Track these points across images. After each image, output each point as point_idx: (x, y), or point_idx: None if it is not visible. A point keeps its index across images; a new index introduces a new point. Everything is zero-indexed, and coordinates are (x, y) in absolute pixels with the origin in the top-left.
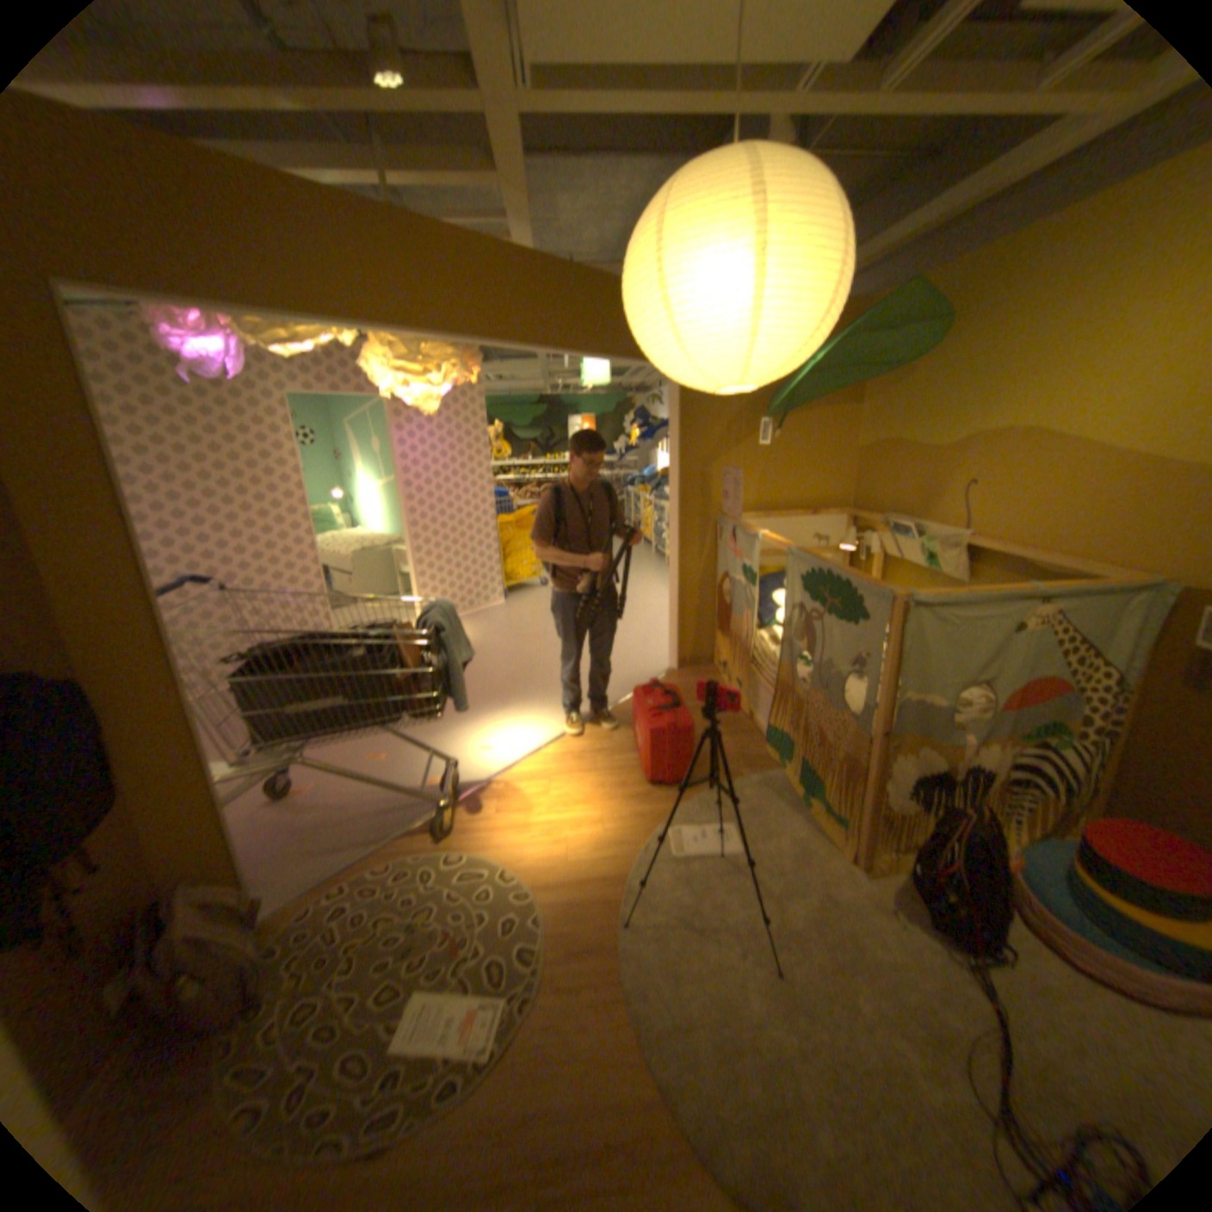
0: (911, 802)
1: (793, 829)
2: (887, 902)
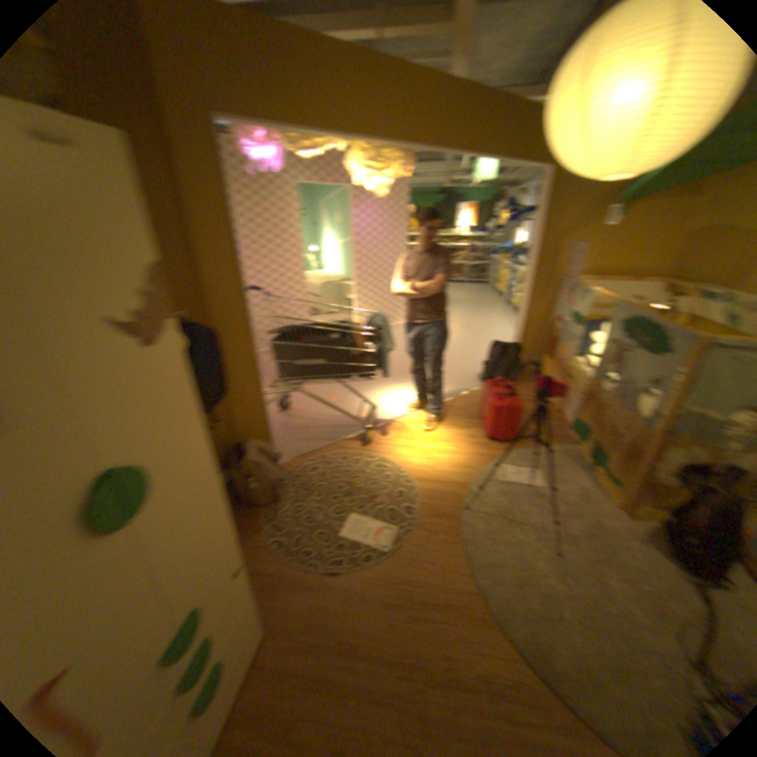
0: (675, 479)
1: (582, 482)
2: (641, 535)
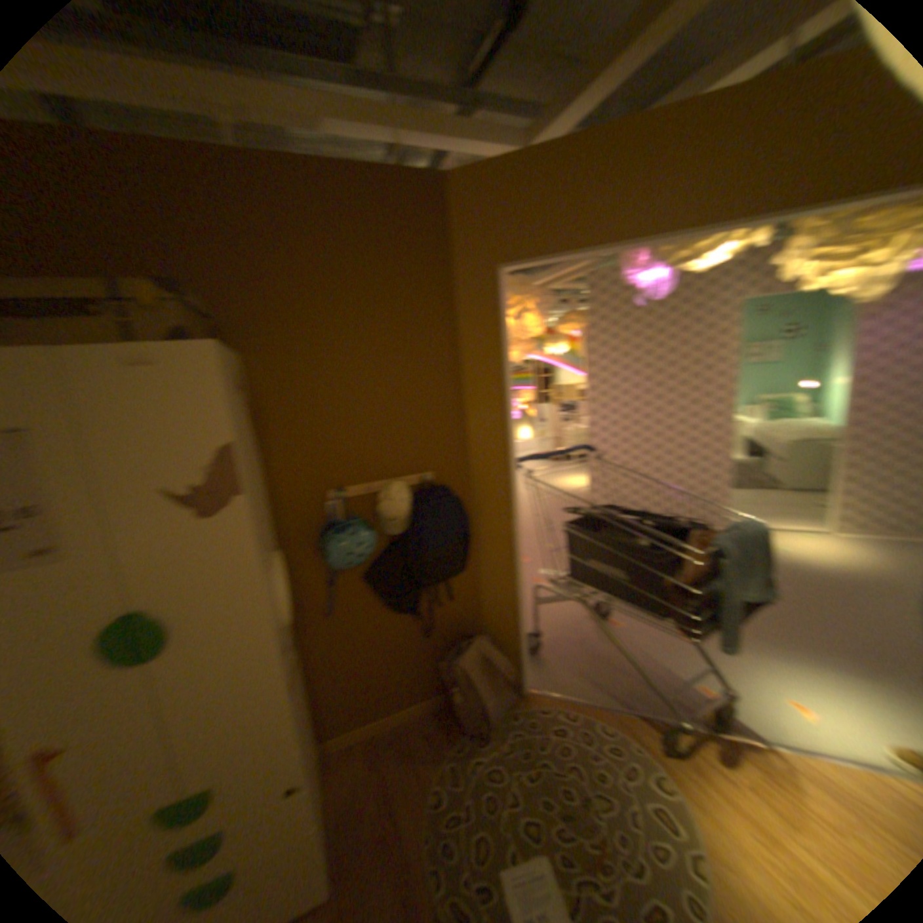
0: None
1: None
2: None
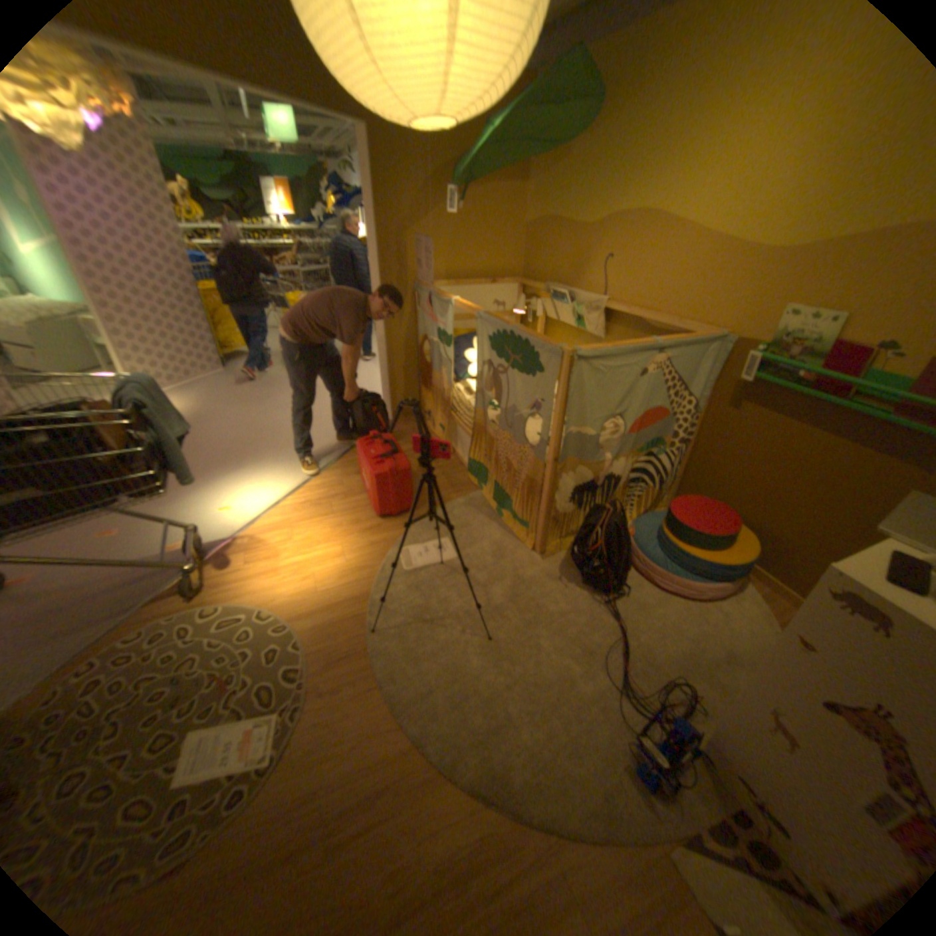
0: (570, 504)
1: (491, 534)
2: (554, 572)
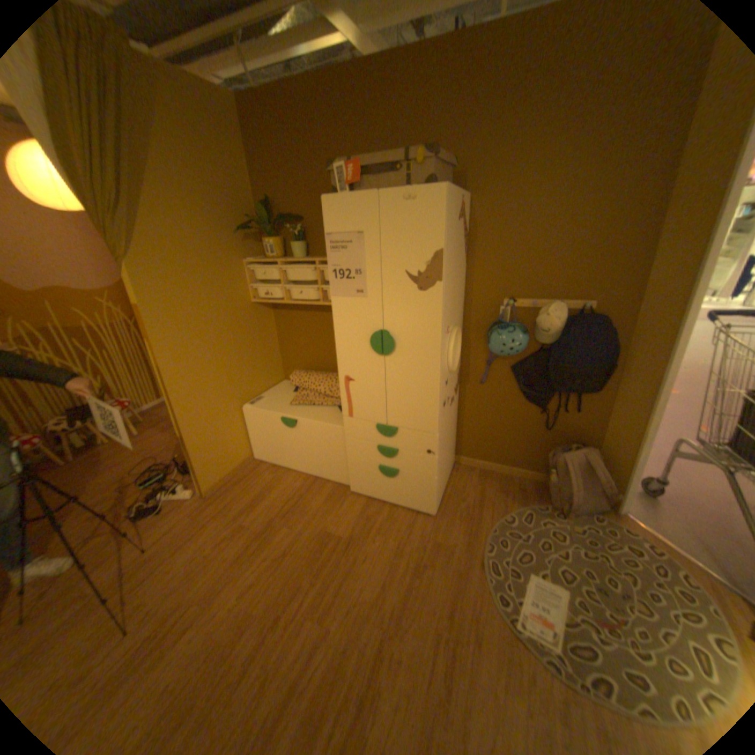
0: None
1: None
2: None
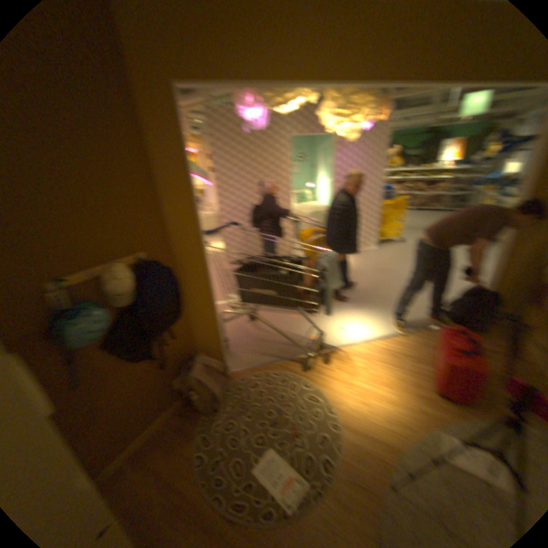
0: None
1: None
2: None
